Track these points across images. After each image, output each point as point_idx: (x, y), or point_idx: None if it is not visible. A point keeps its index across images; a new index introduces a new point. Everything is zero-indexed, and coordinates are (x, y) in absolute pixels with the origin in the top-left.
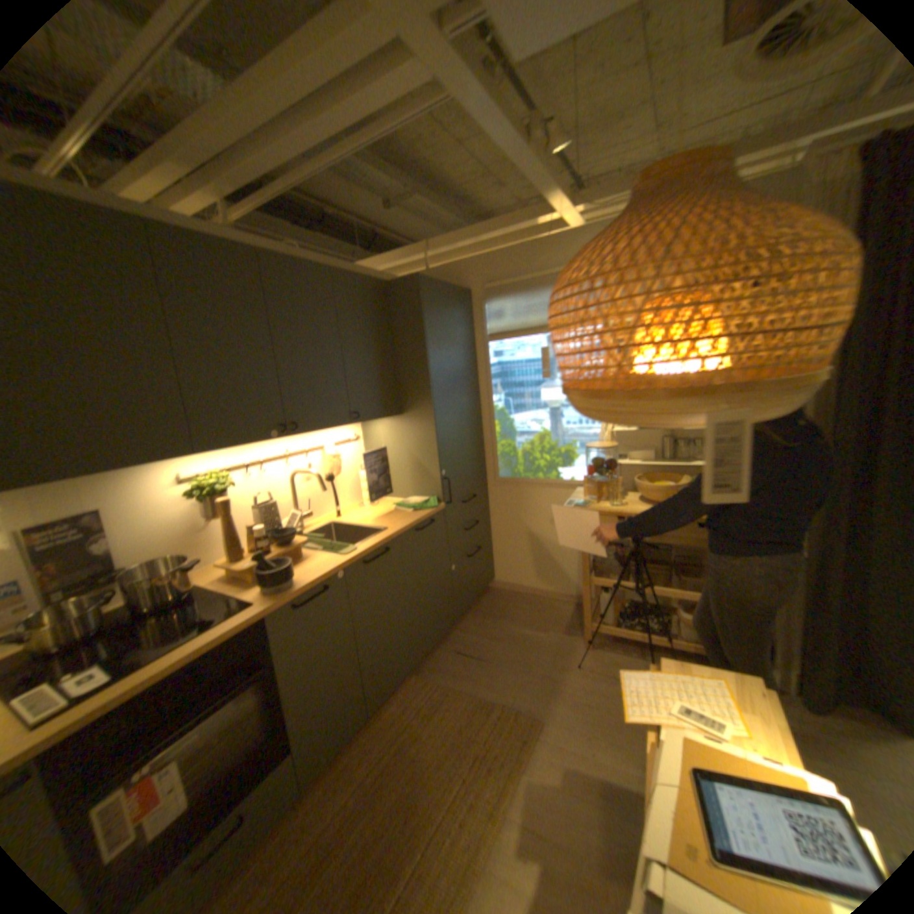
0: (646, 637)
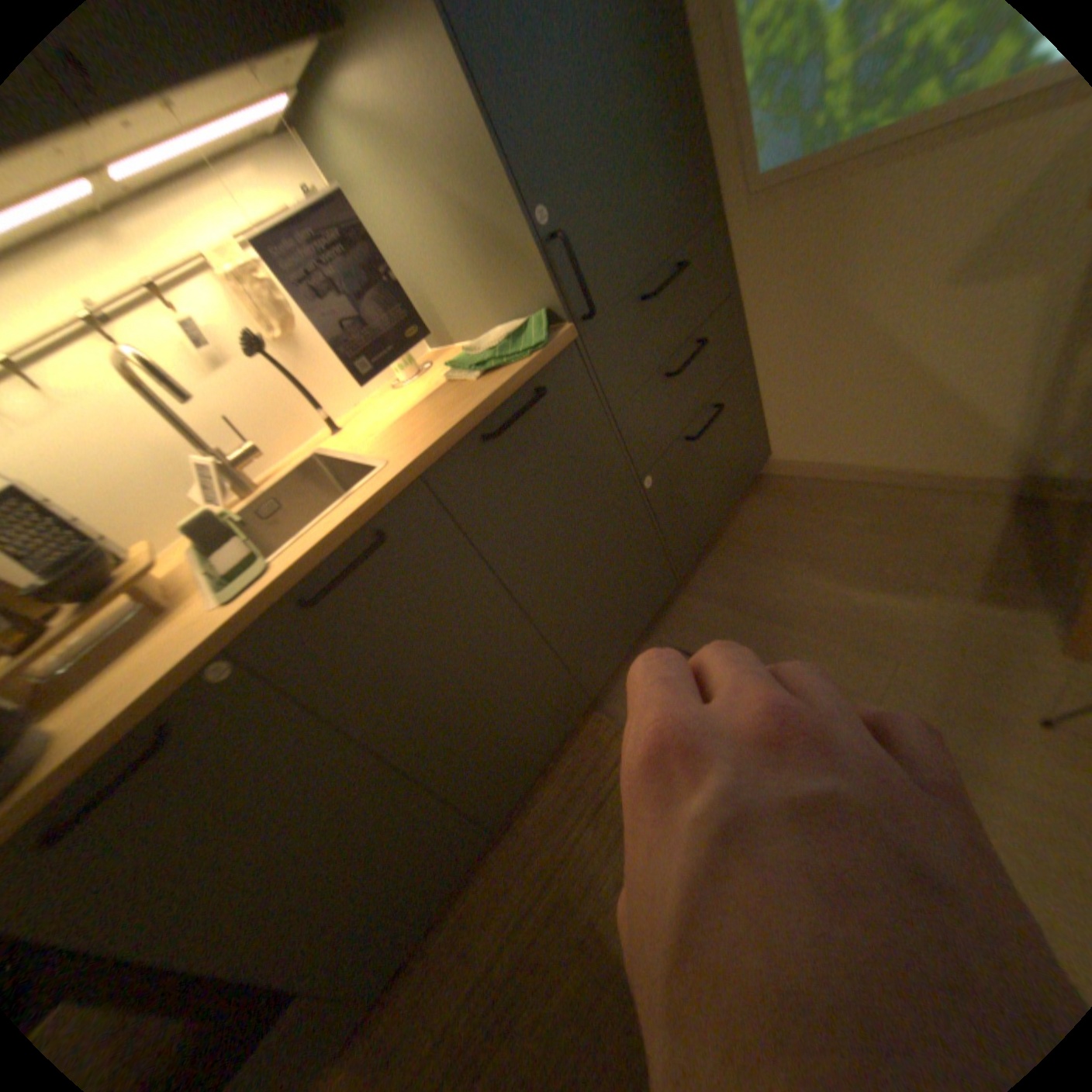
0: None
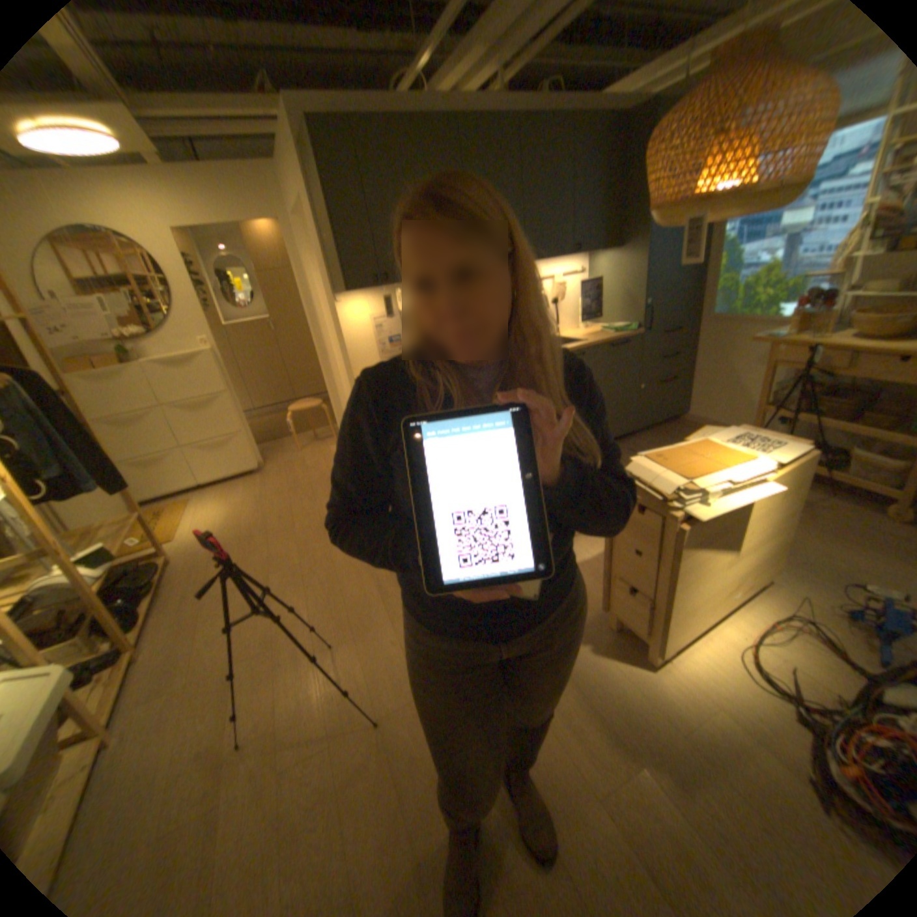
0: None
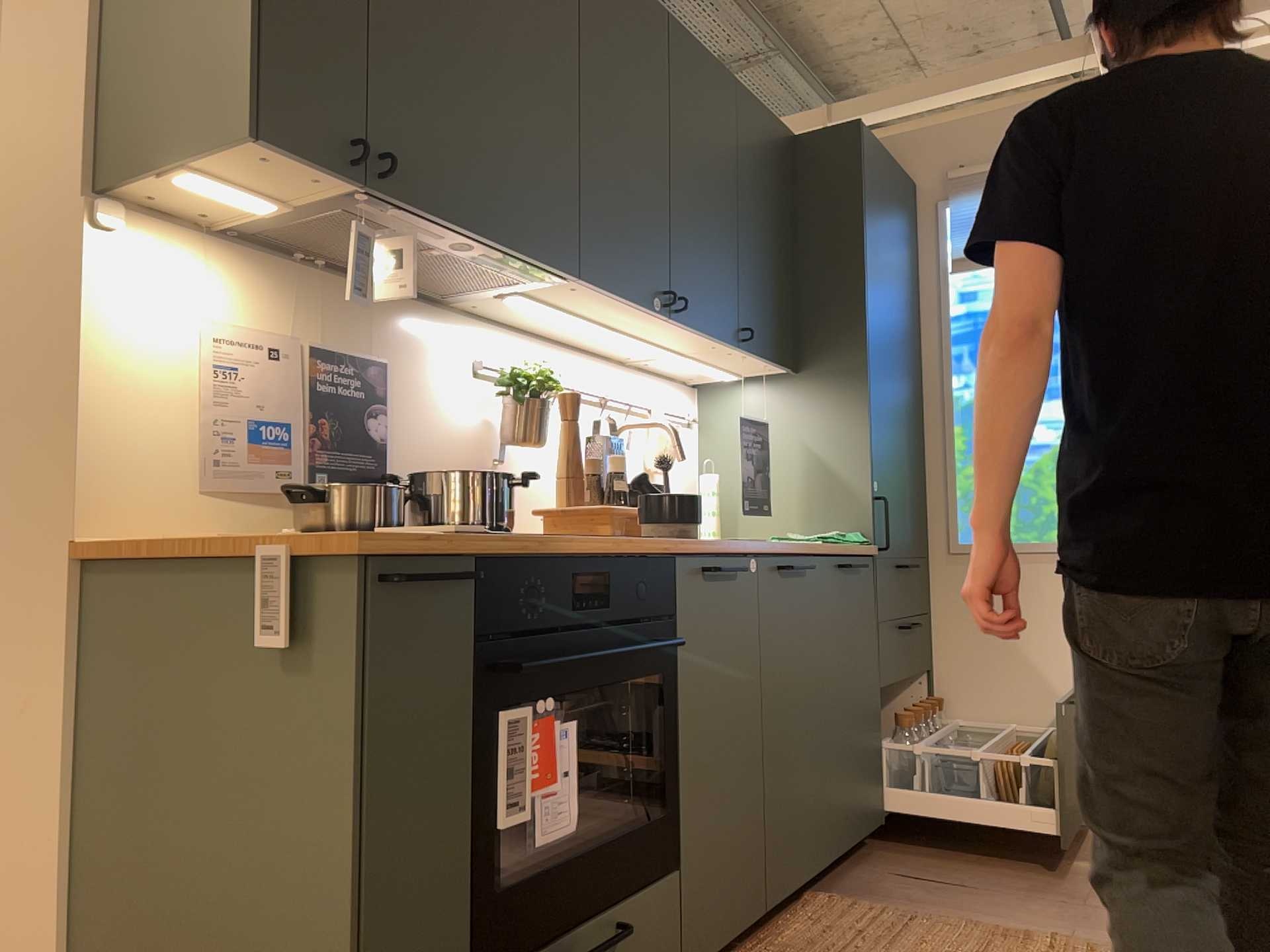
0: None
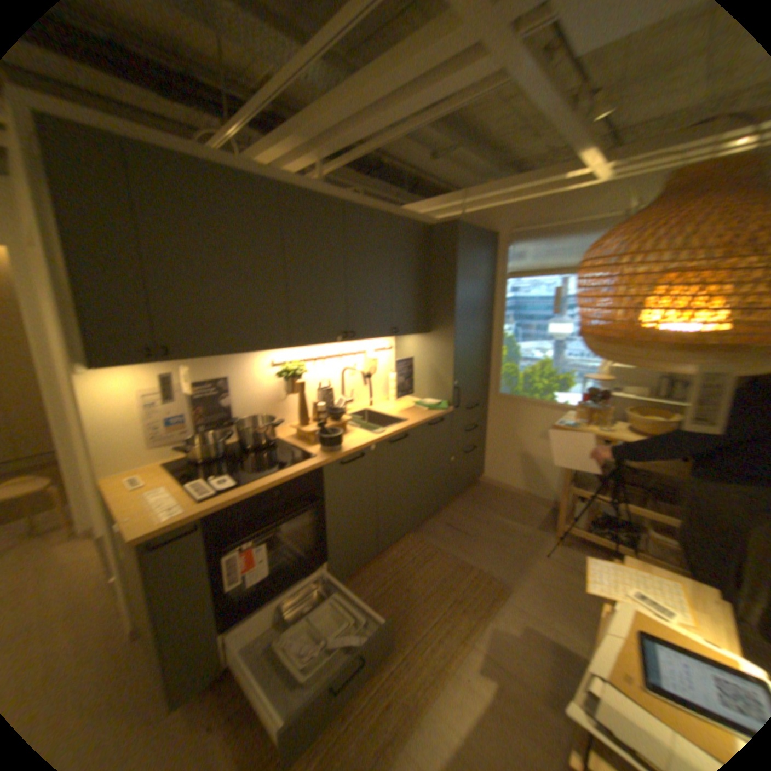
0: (614, 545)
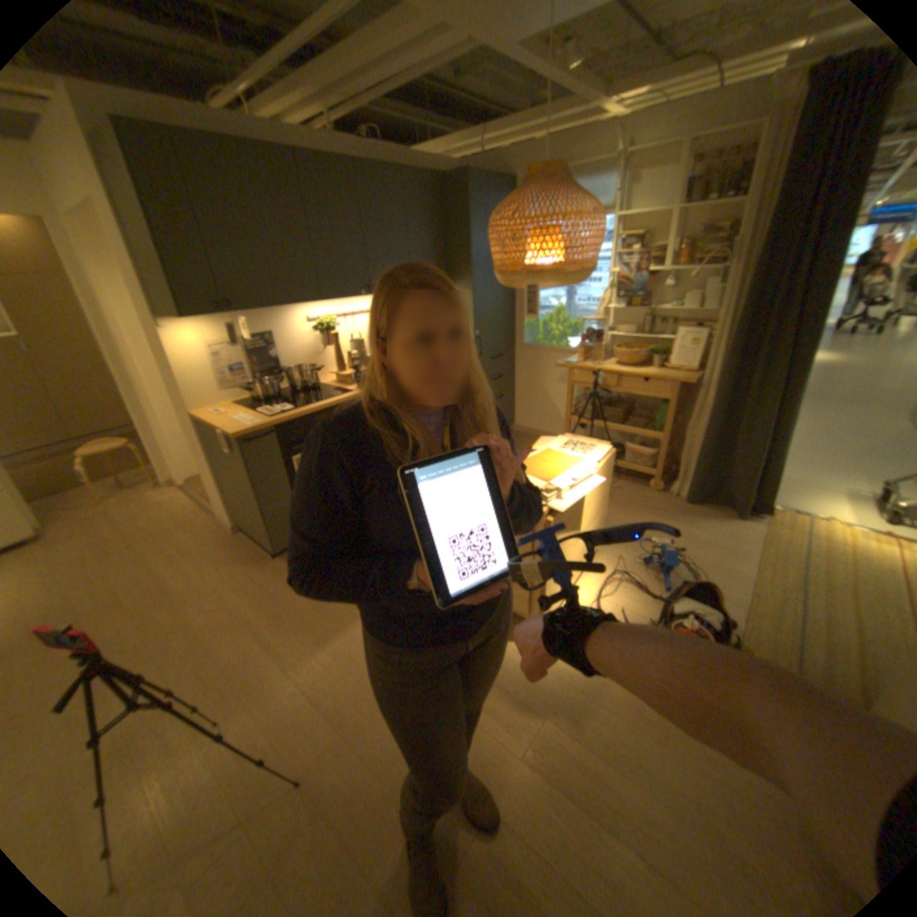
0: None
